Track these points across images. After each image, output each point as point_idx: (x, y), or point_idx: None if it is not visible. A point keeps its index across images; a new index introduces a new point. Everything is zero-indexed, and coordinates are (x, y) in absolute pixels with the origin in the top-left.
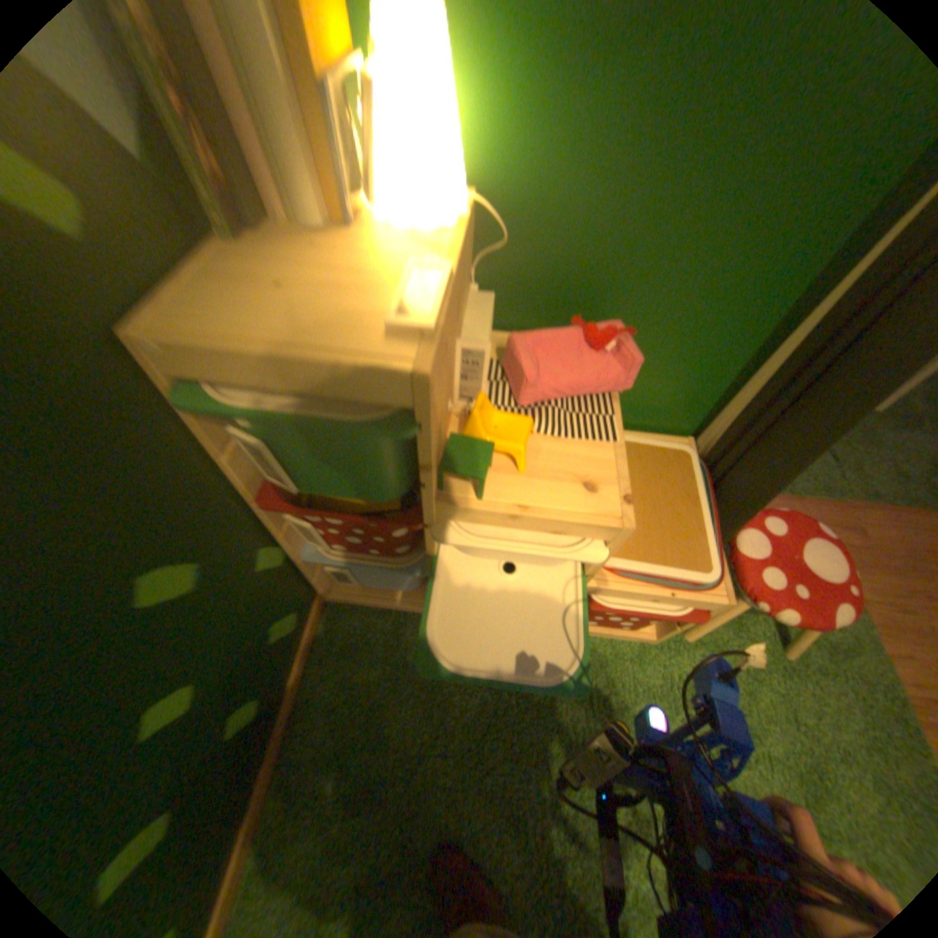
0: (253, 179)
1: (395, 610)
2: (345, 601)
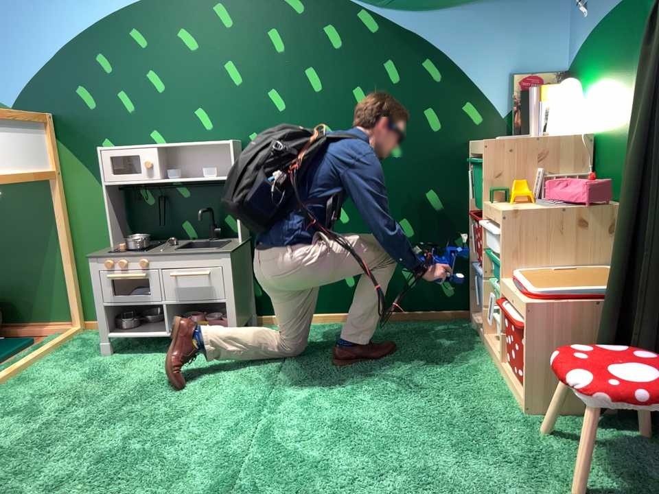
0: (525, 126)
1: (476, 332)
2: (471, 322)
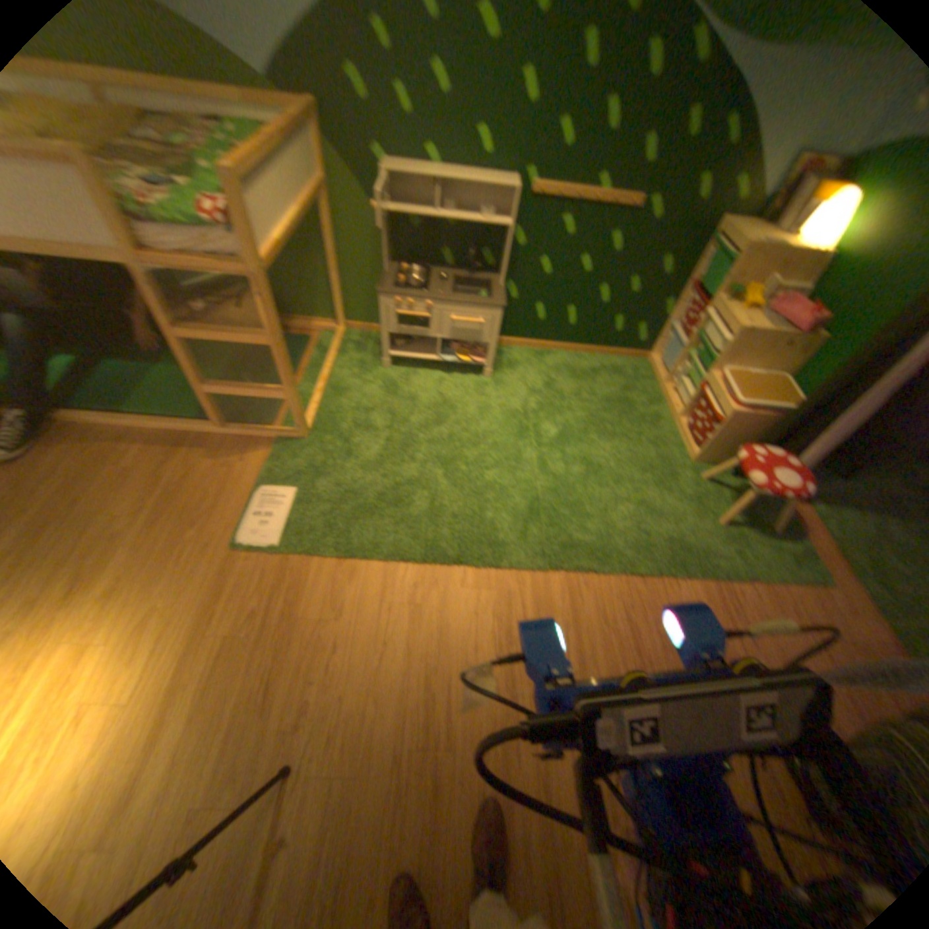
0: (778, 215)
1: (653, 377)
2: (648, 363)
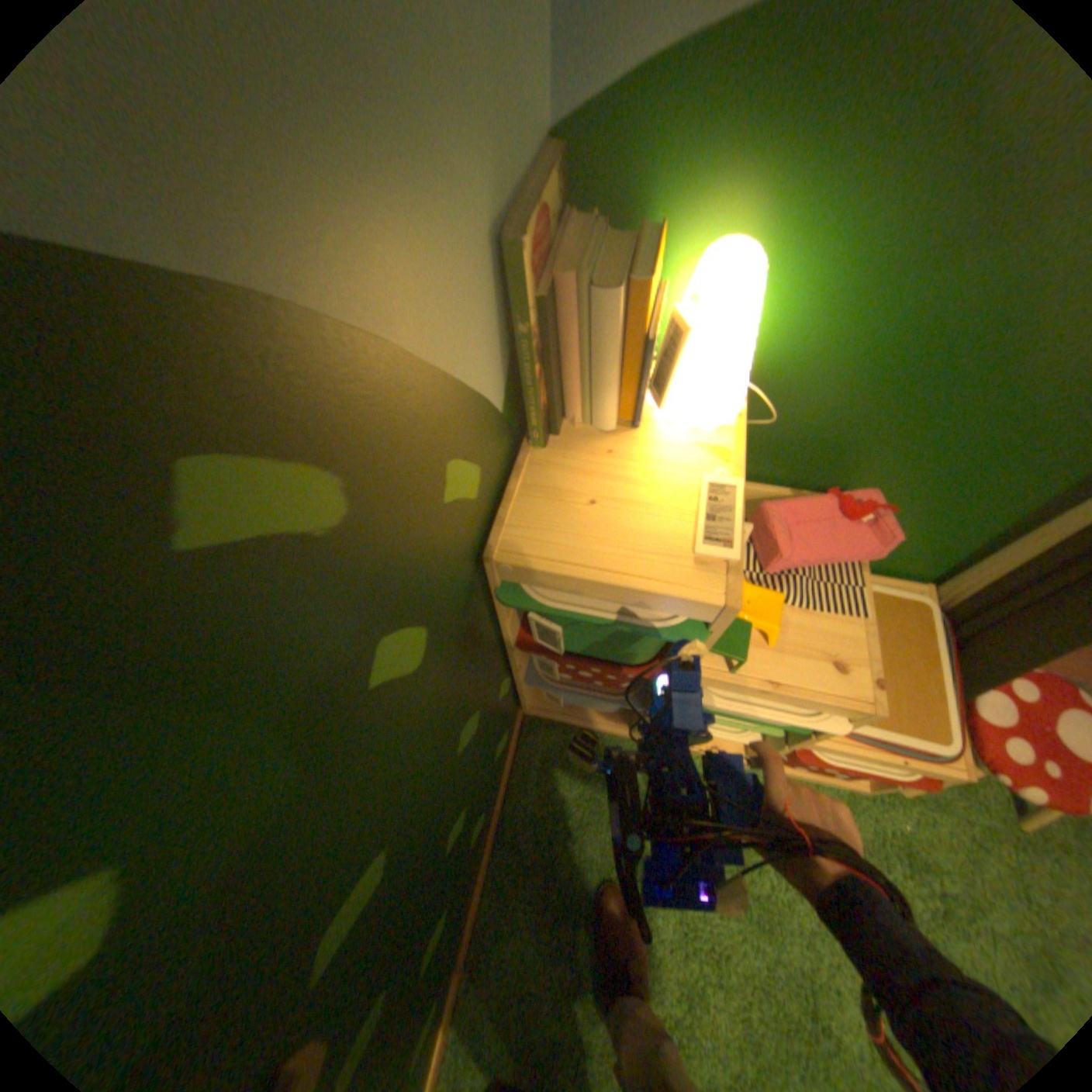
0: (564, 396)
1: (591, 730)
2: (542, 716)
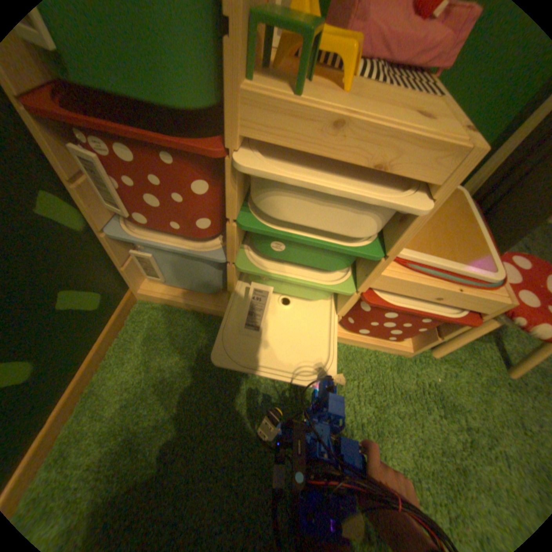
0: None
1: (197, 311)
2: (154, 300)
